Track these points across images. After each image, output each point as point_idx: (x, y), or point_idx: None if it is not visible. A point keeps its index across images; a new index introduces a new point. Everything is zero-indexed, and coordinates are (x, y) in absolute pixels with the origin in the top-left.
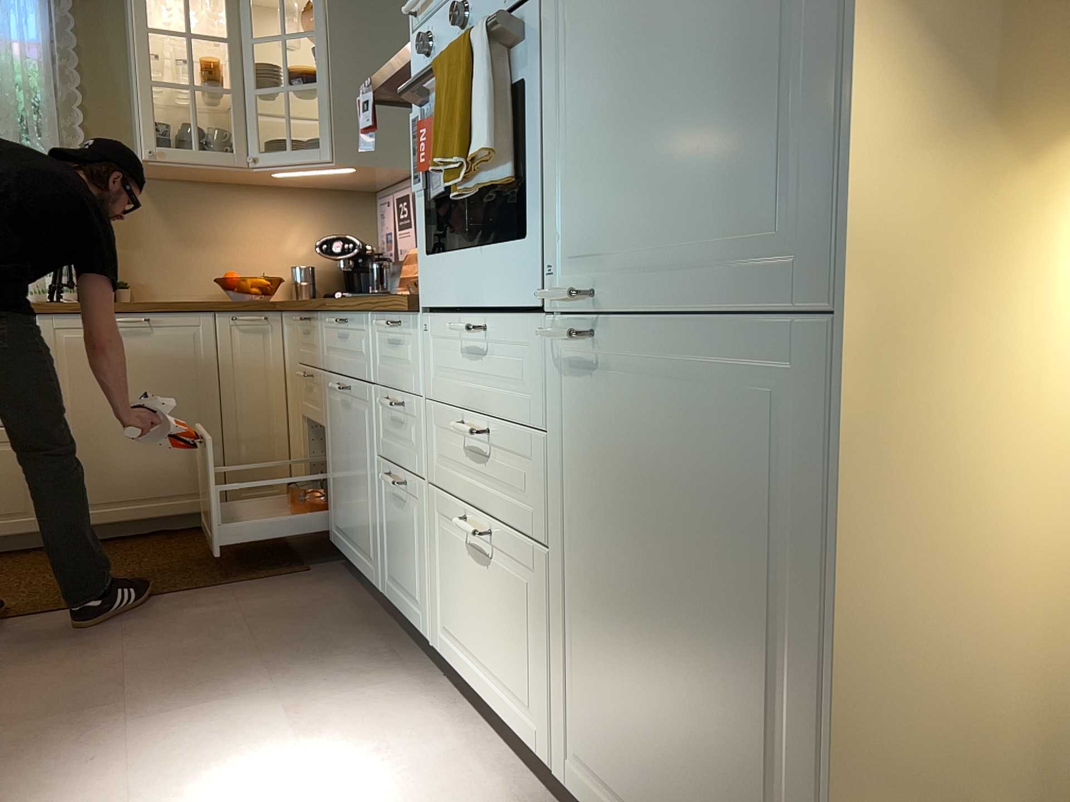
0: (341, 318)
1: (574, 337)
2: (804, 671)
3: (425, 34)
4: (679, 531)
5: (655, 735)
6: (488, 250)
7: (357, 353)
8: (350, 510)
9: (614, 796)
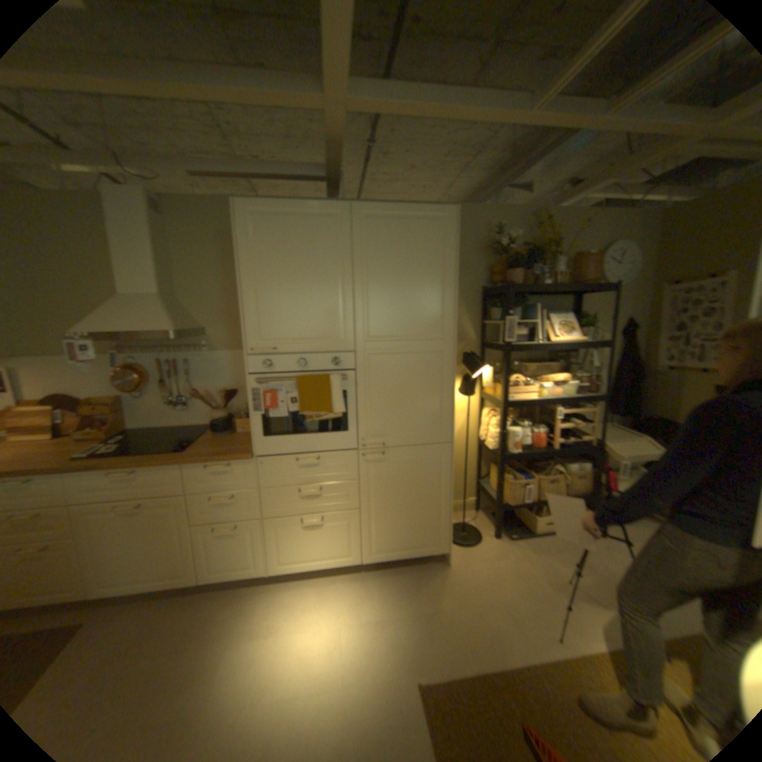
0: (118, 472)
1: (378, 455)
2: (440, 496)
3: (267, 362)
4: (409, 485)
5: (402, 529)
6: (316, 435)
7: (151, 486)
8: (135, 568)
9: (386, 551)
